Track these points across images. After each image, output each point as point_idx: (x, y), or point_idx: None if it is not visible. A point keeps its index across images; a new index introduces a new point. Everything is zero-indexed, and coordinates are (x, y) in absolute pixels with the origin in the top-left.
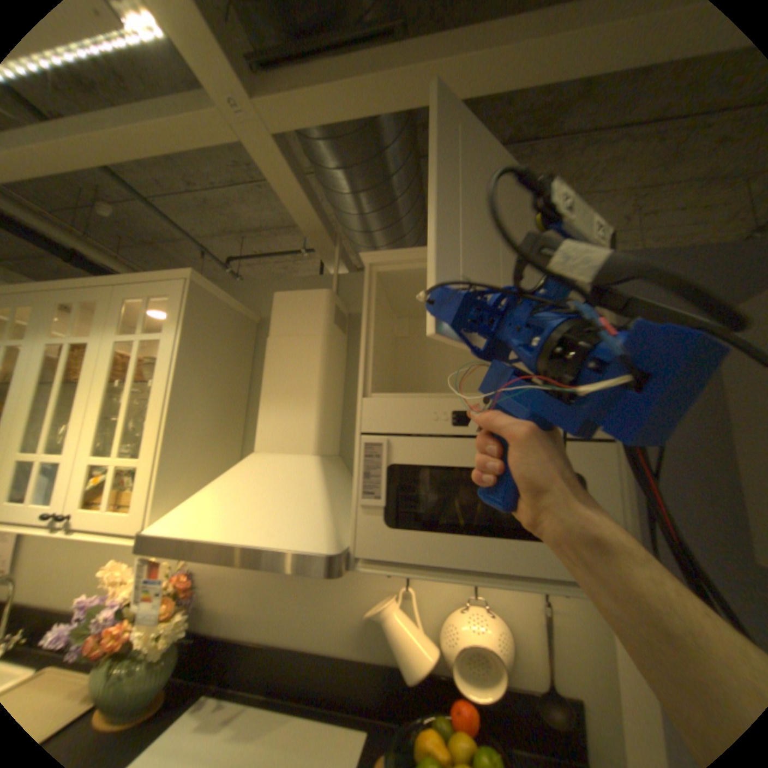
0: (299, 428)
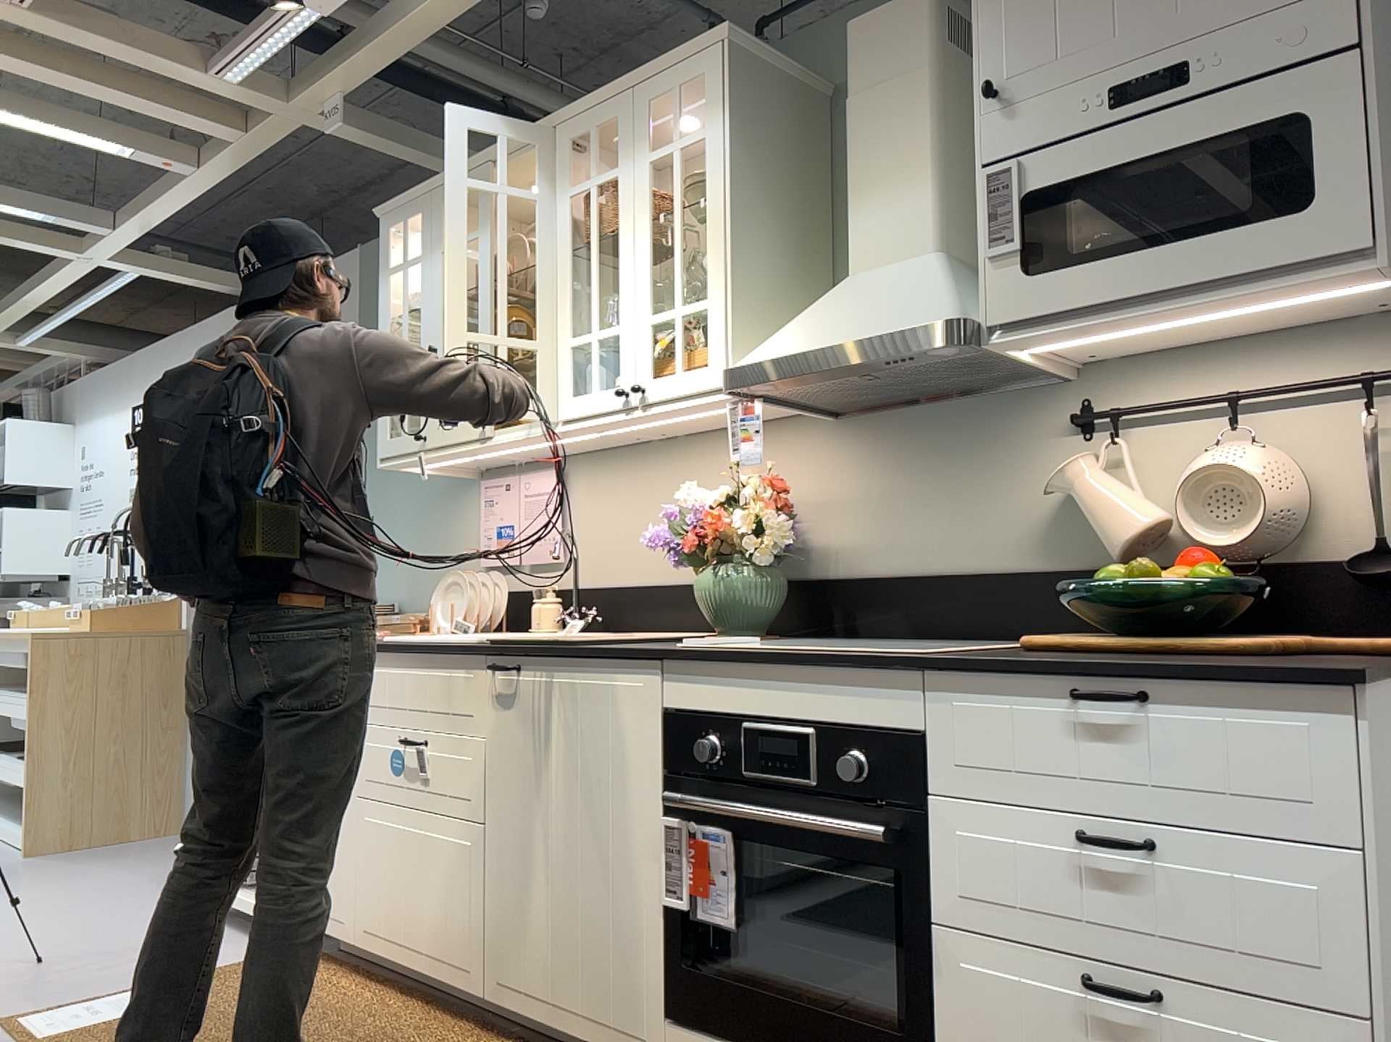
0: (908, 220)
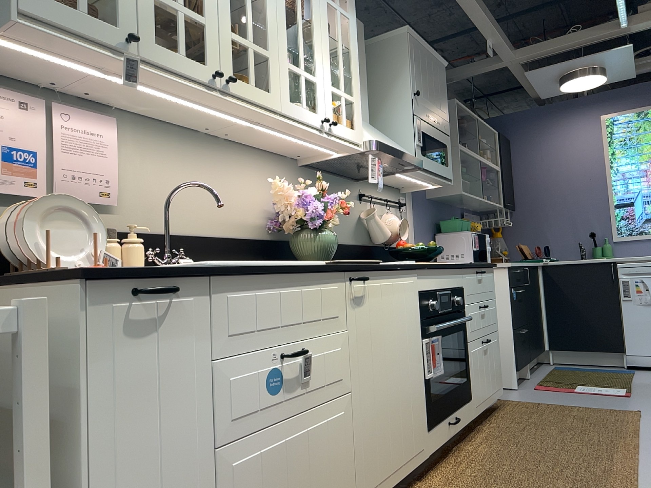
0: (365, 107)
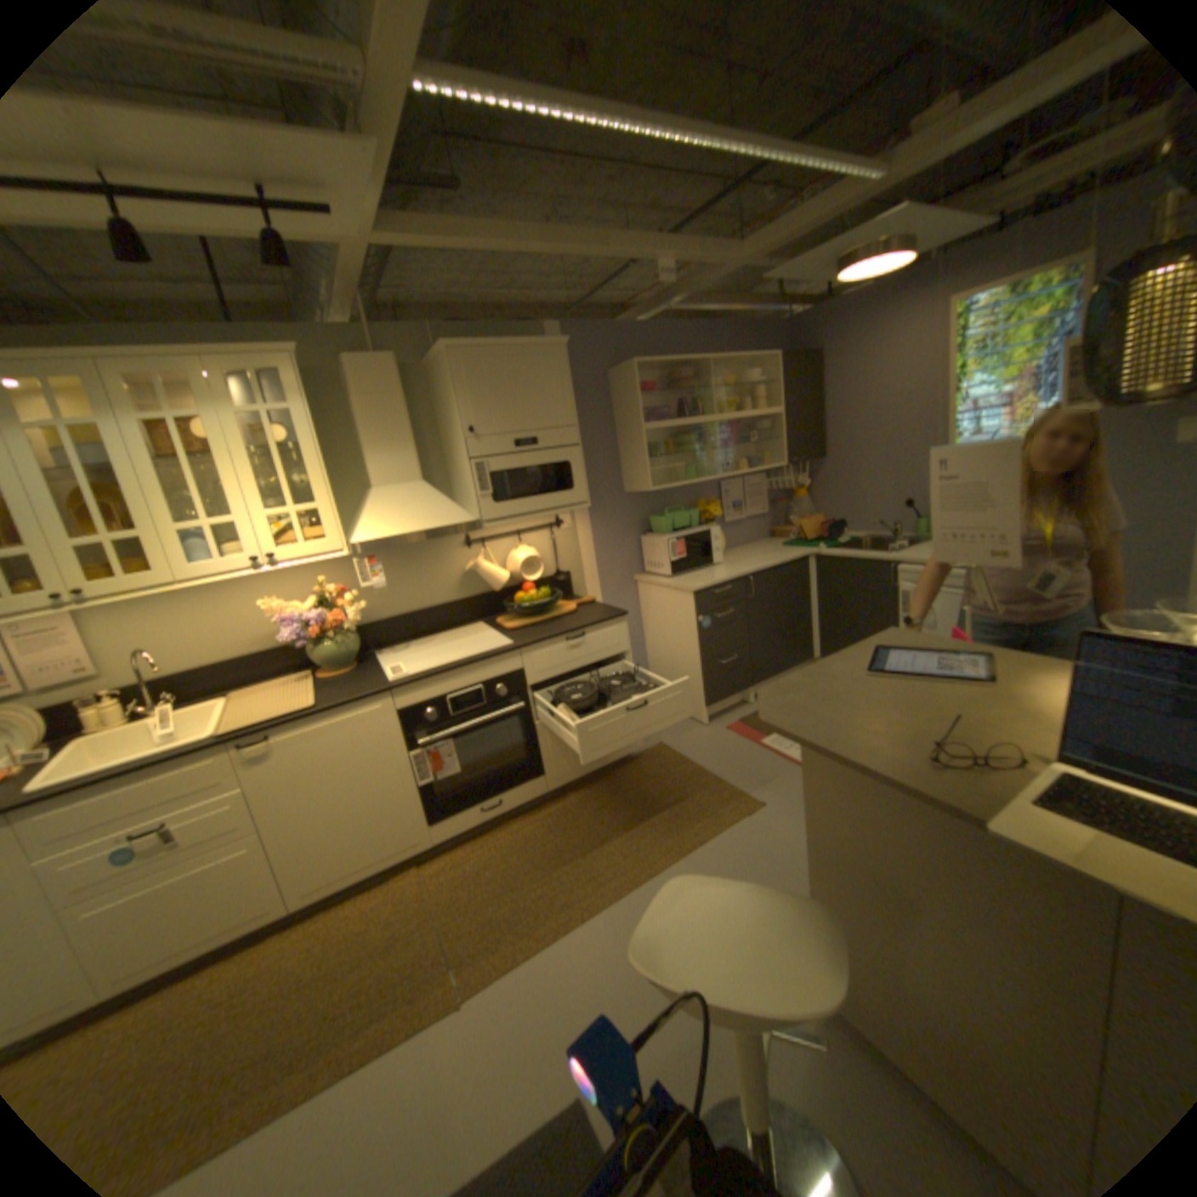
0: (406, 467)
